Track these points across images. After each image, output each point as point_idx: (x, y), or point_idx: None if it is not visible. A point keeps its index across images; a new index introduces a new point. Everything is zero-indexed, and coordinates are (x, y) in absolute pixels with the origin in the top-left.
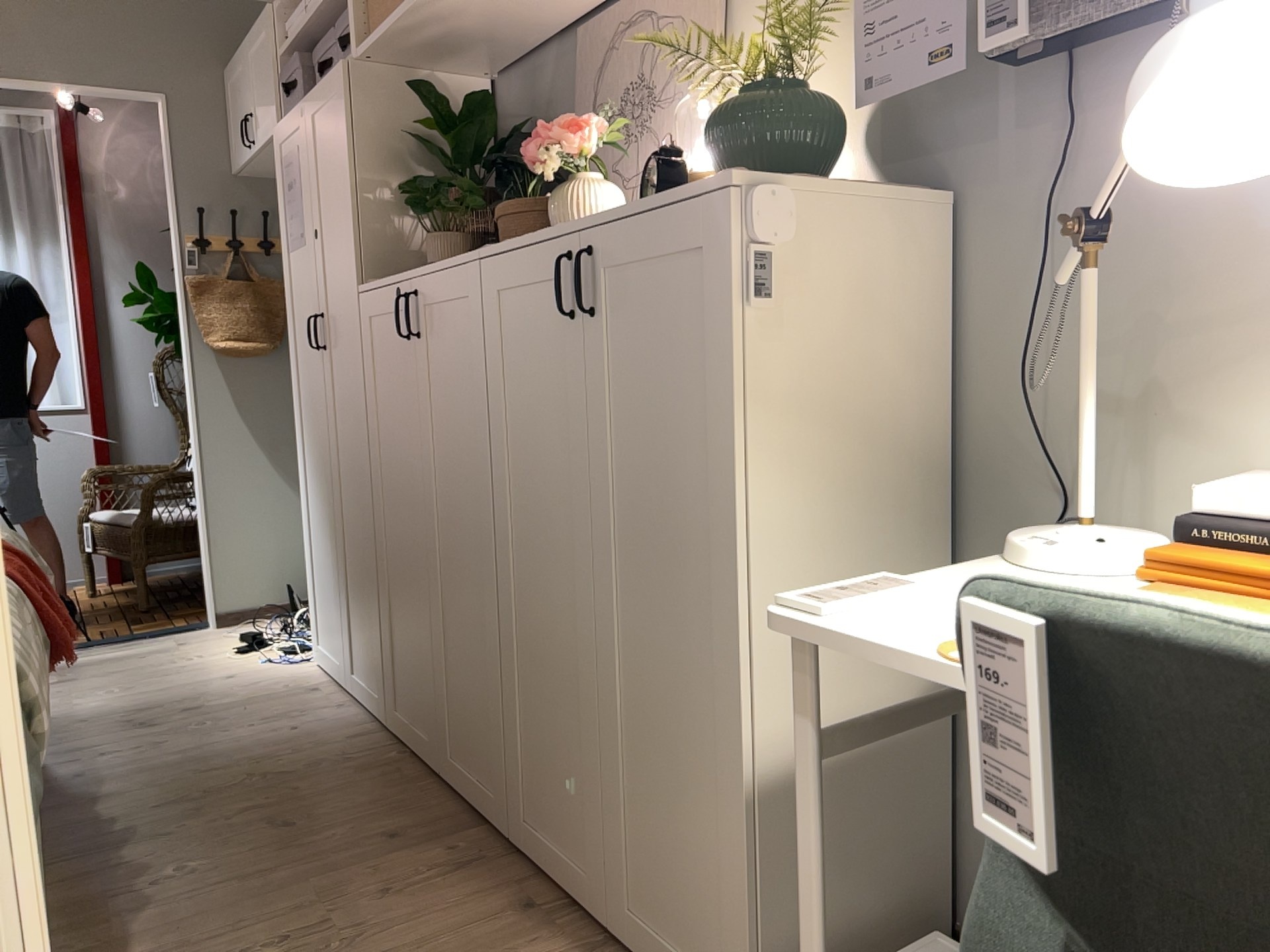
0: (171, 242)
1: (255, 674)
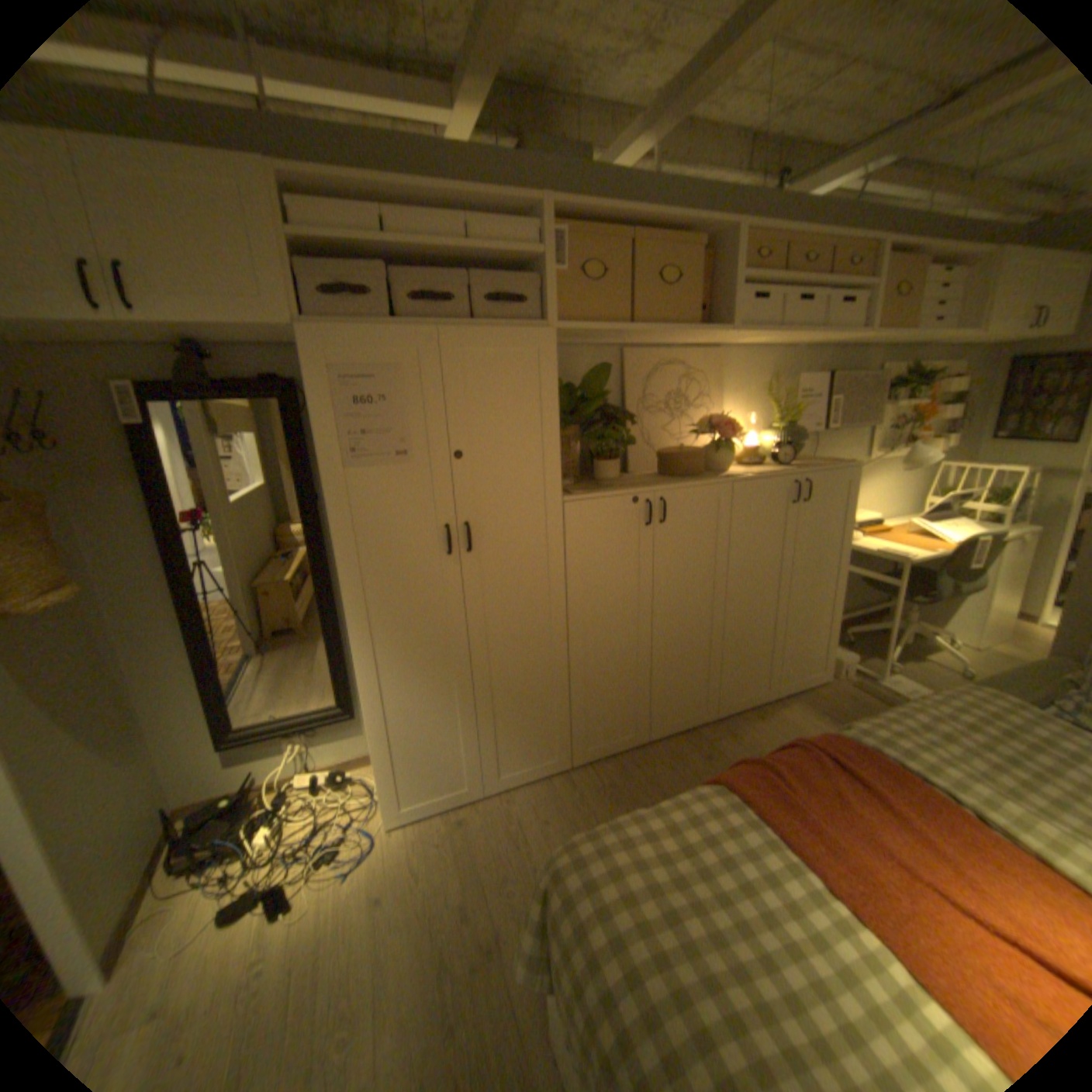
0: None
1: (383, 878)
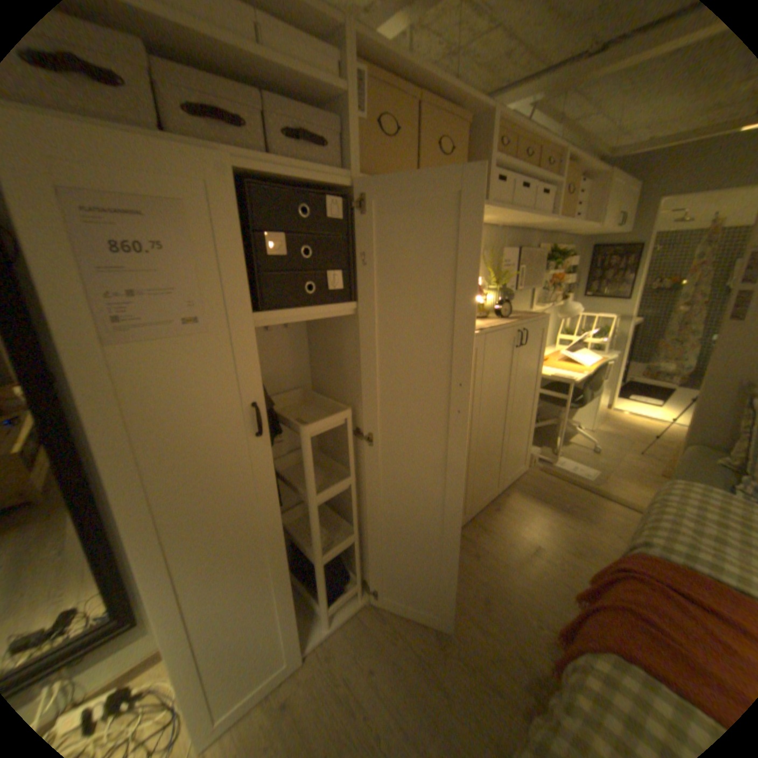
0: None
1: None
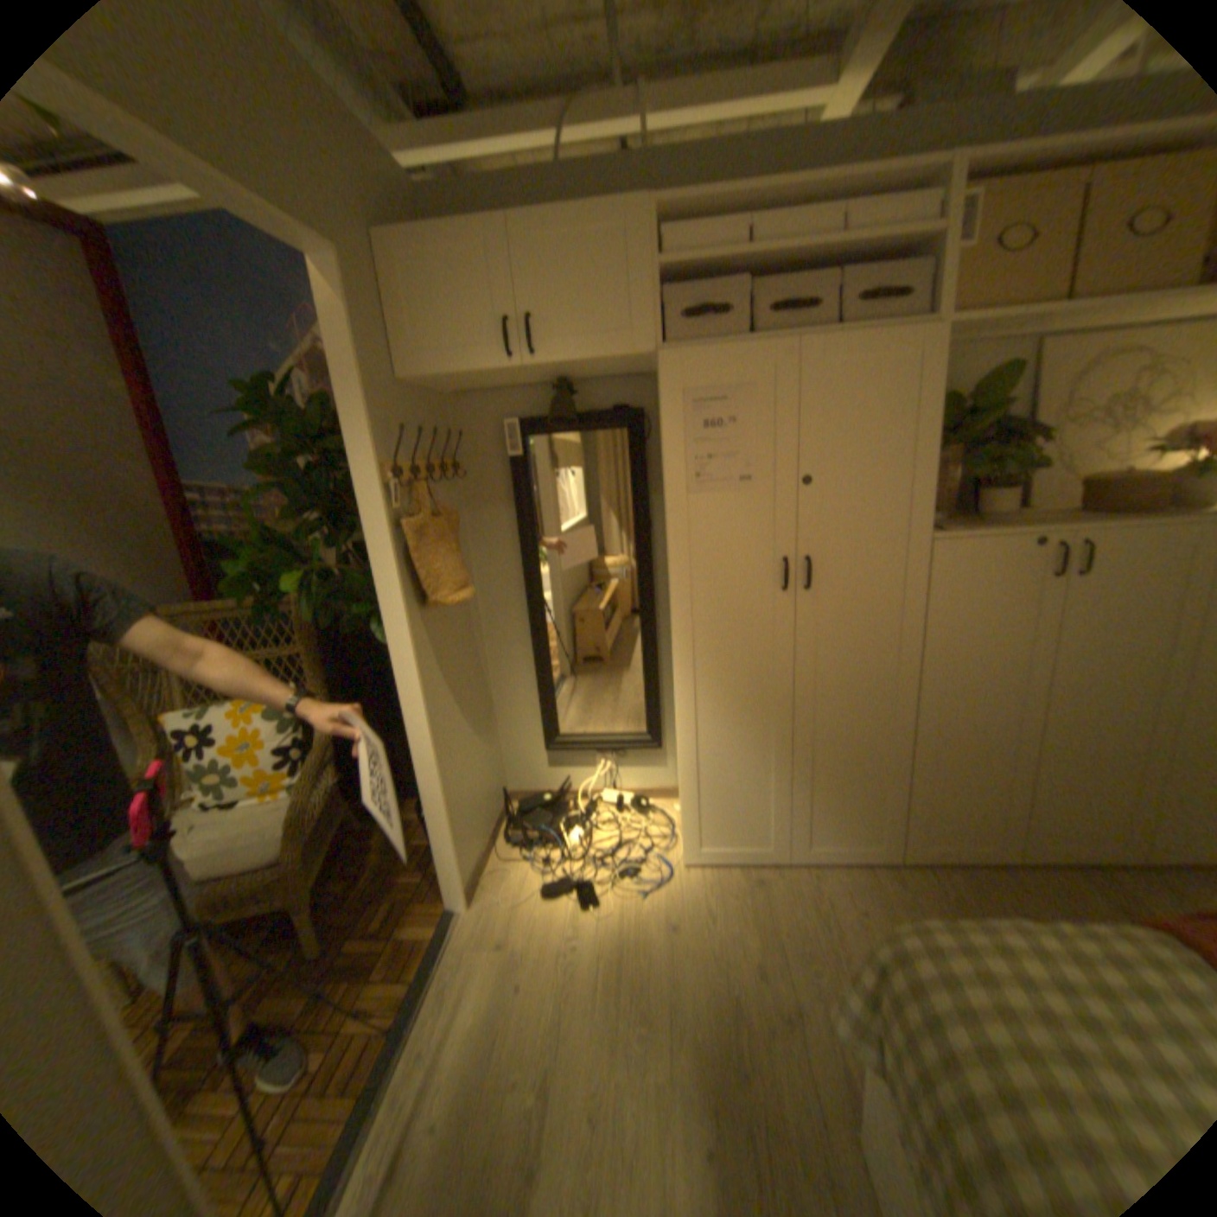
0: (356, 474)
1: (682, 911)
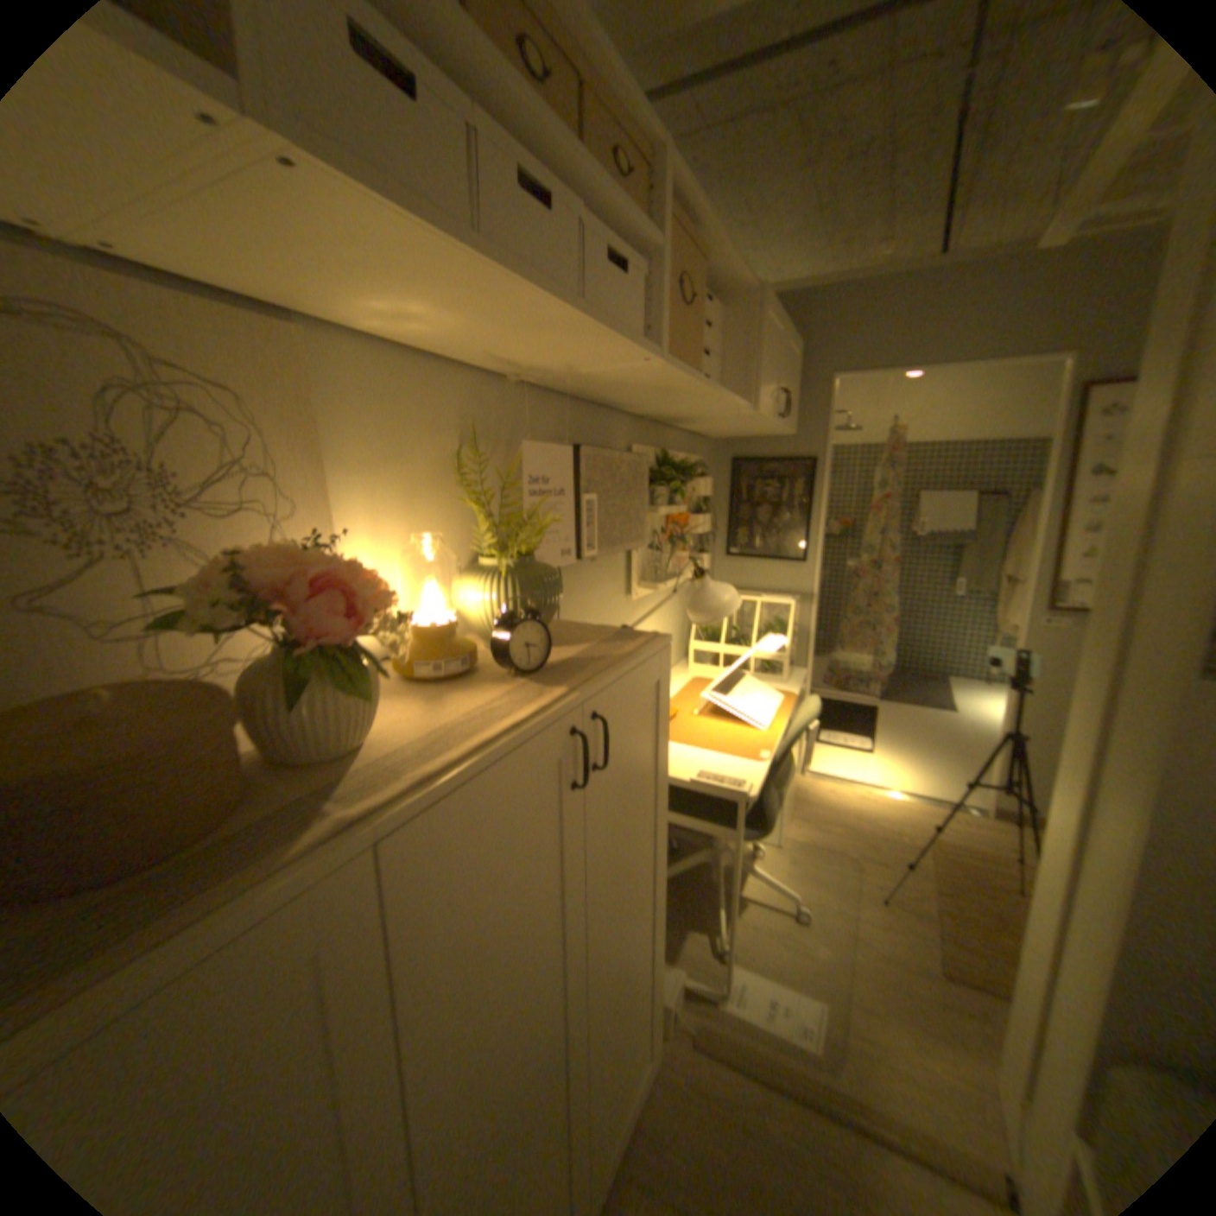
0: None
1: None
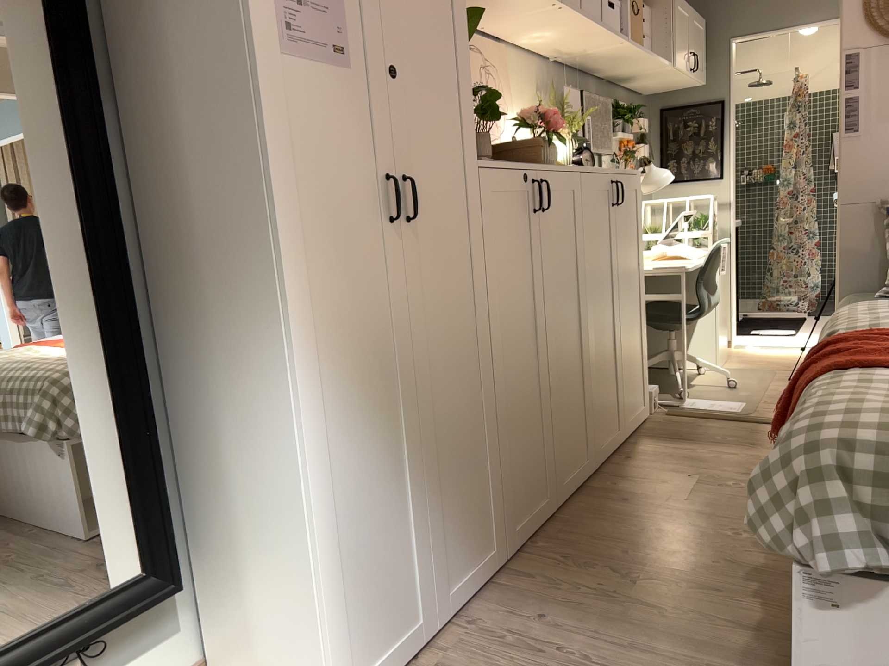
0: None
1: None
